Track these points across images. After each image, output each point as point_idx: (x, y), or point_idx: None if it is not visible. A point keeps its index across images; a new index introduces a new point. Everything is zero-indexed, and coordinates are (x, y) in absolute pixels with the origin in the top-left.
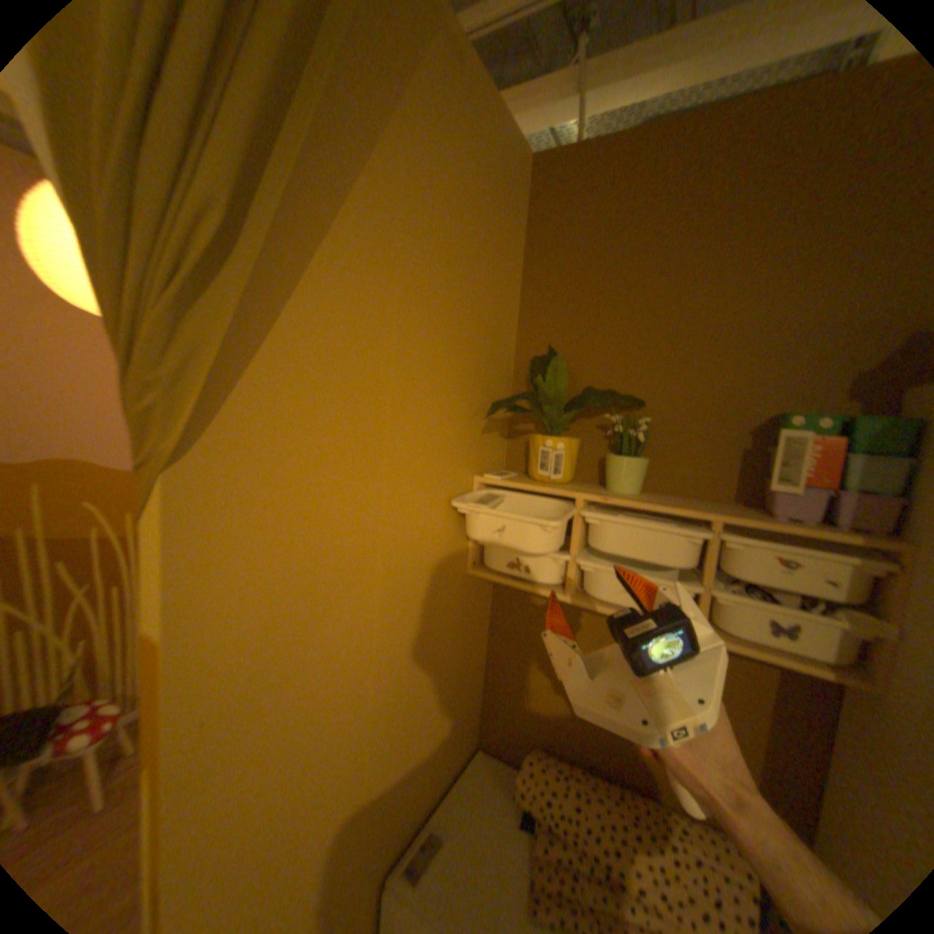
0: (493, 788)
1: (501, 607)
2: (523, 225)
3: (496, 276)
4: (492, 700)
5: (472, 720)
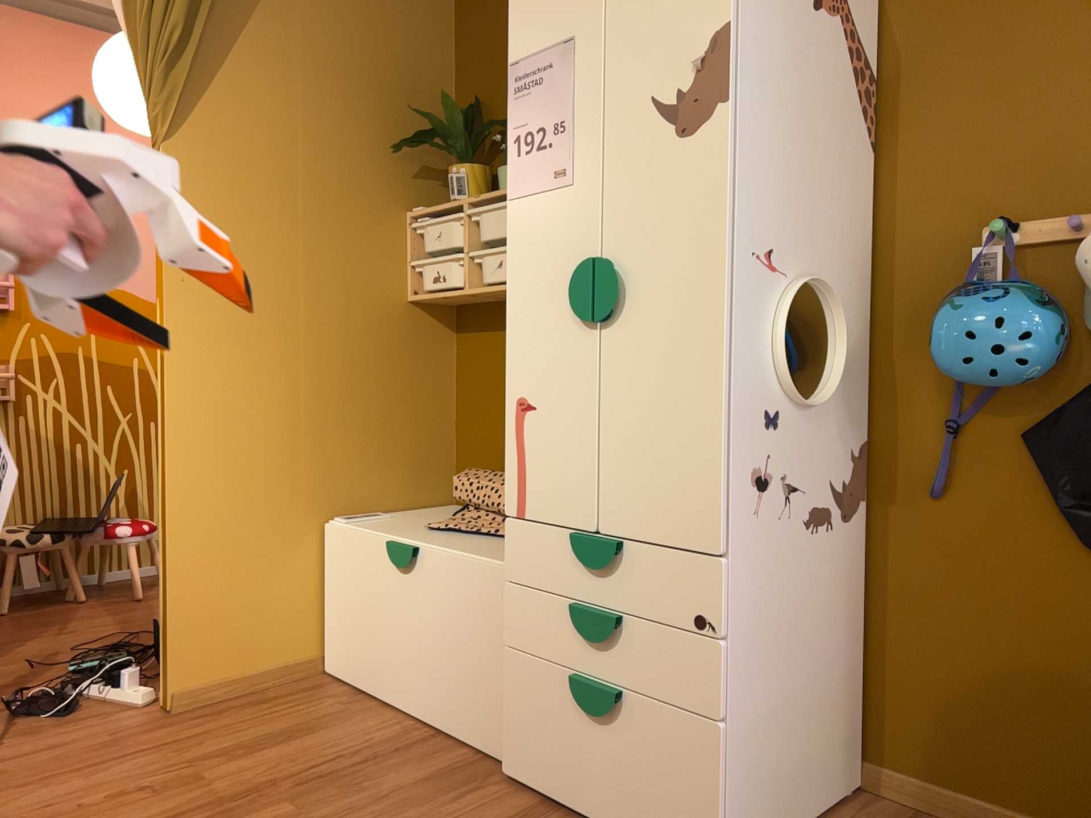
0: (446, 512)
1: (461, 354)
2: (449, 3)
3: (415, 47)
4: (460, 451)
5: (438, 466)
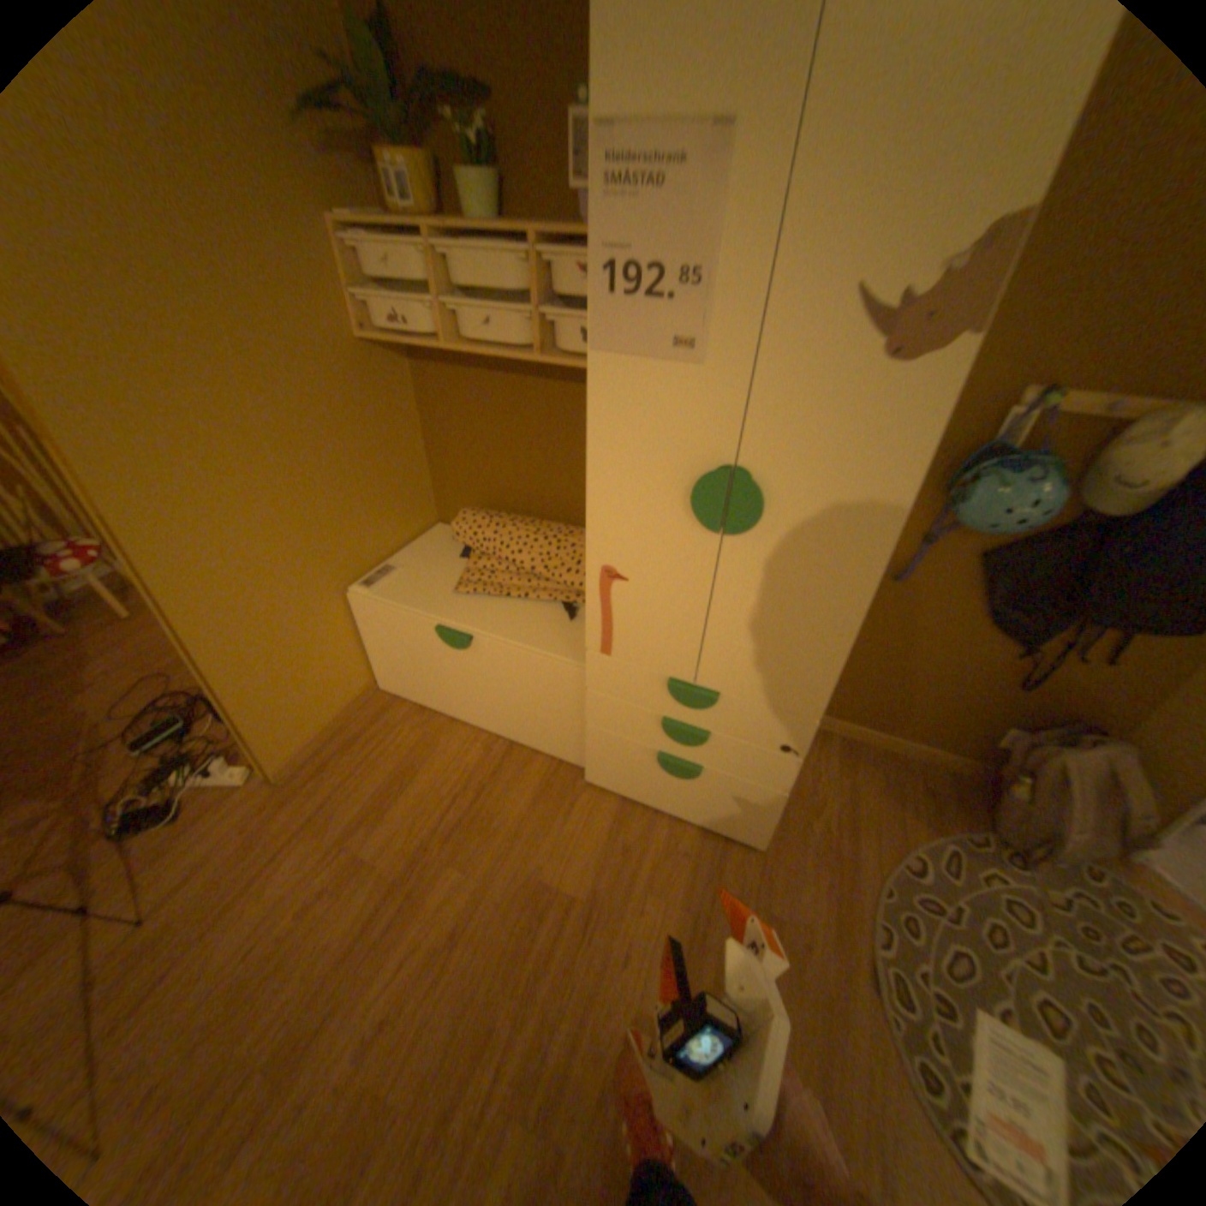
0: (444, 543)
1: (421, 386)
2: None
3: None
4: (438, 480)
5: (421, 497)
